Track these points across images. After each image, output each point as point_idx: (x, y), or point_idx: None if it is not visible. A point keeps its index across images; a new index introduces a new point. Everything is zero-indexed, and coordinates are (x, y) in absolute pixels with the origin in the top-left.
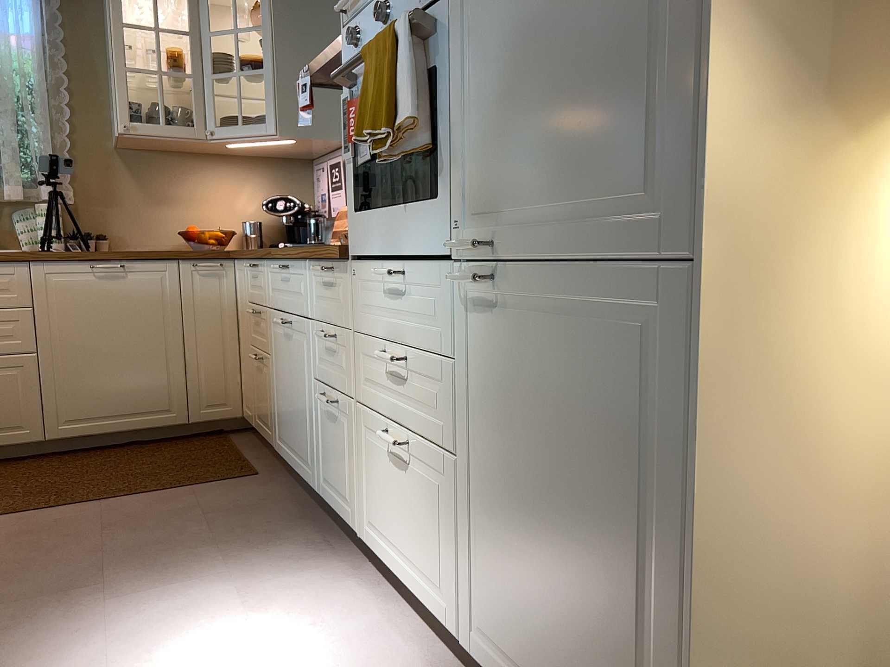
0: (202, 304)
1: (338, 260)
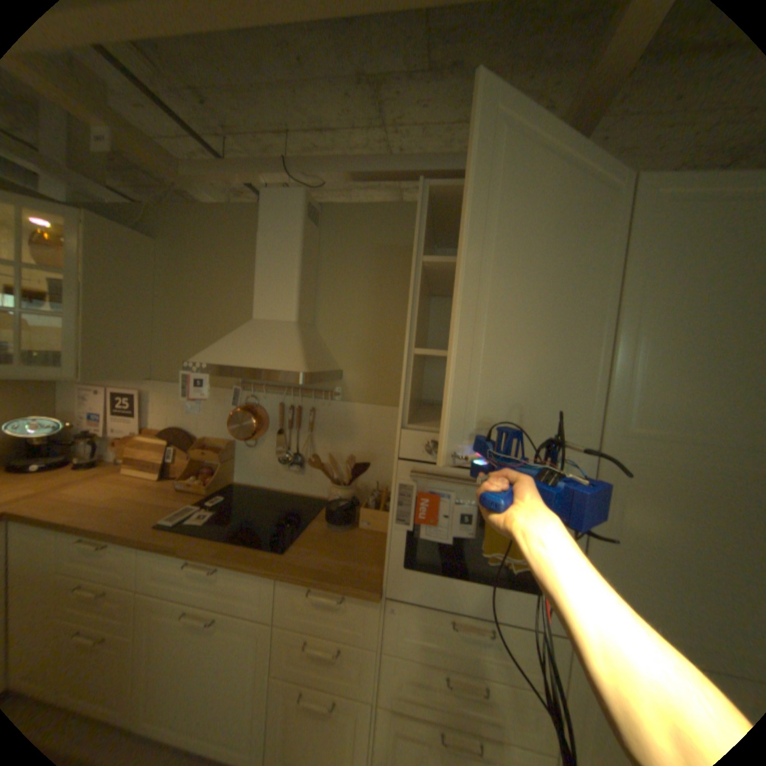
0: None
1: (370, 600)
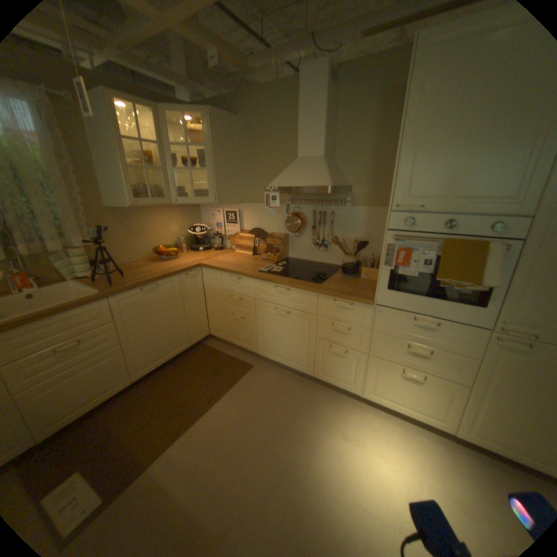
0: (190, 292)
1: (367, 304)
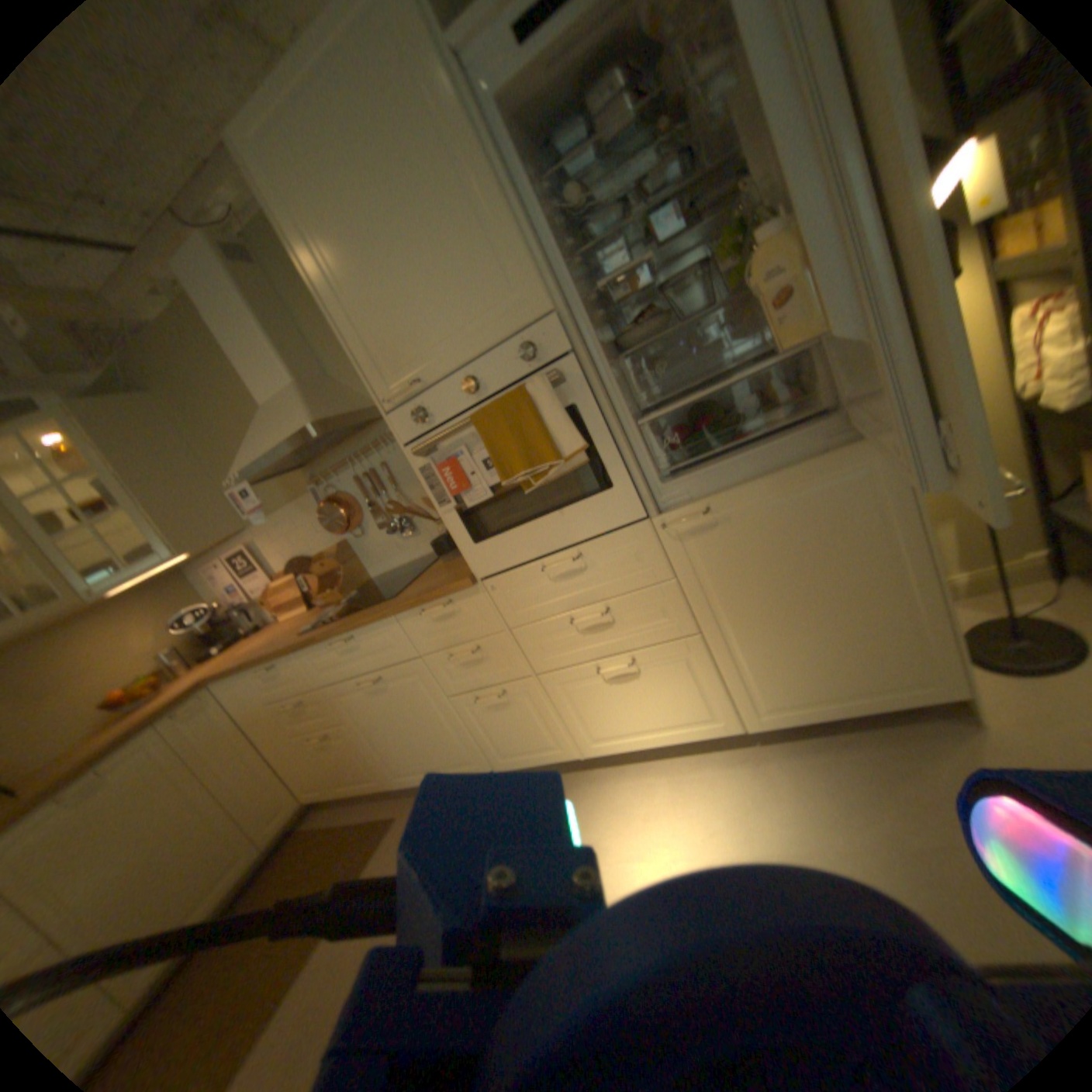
0: (198, 745)
1: (465, 588)
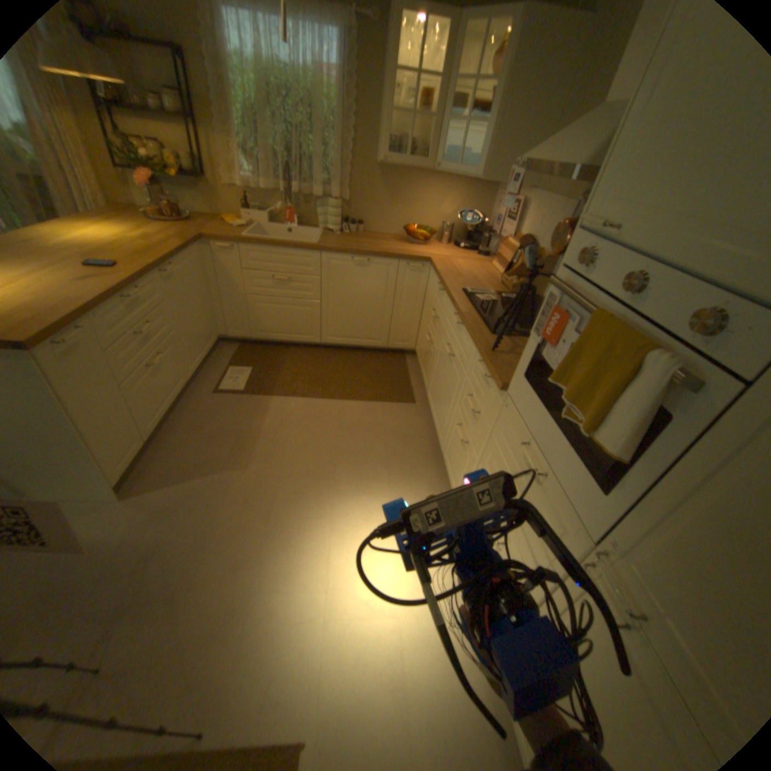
0: (406, 288)
1: (497, 388)
